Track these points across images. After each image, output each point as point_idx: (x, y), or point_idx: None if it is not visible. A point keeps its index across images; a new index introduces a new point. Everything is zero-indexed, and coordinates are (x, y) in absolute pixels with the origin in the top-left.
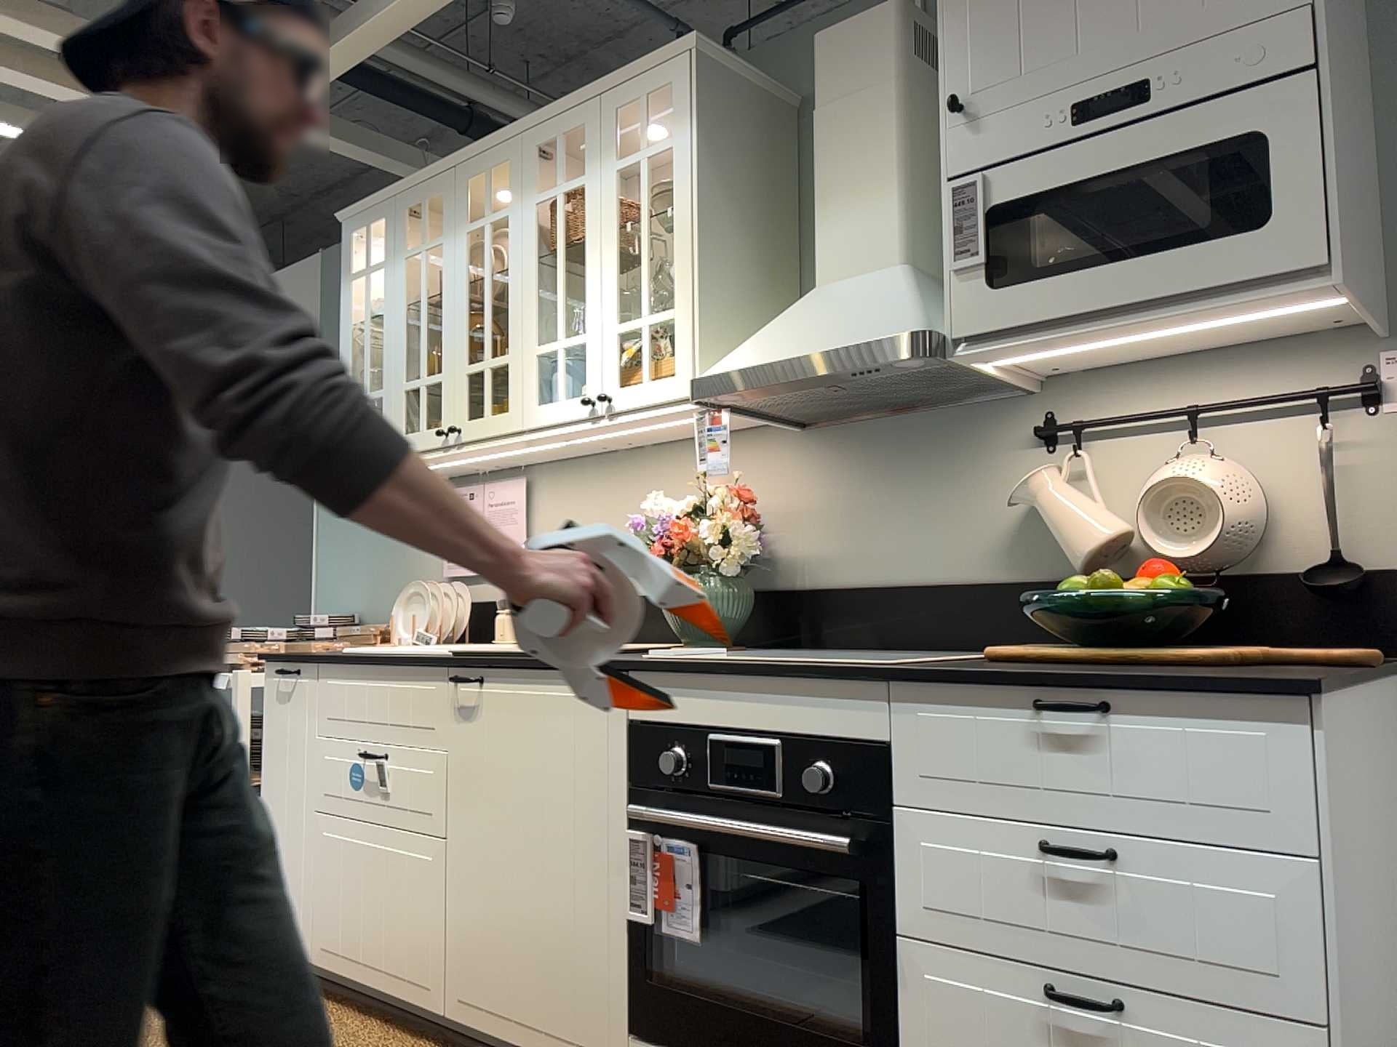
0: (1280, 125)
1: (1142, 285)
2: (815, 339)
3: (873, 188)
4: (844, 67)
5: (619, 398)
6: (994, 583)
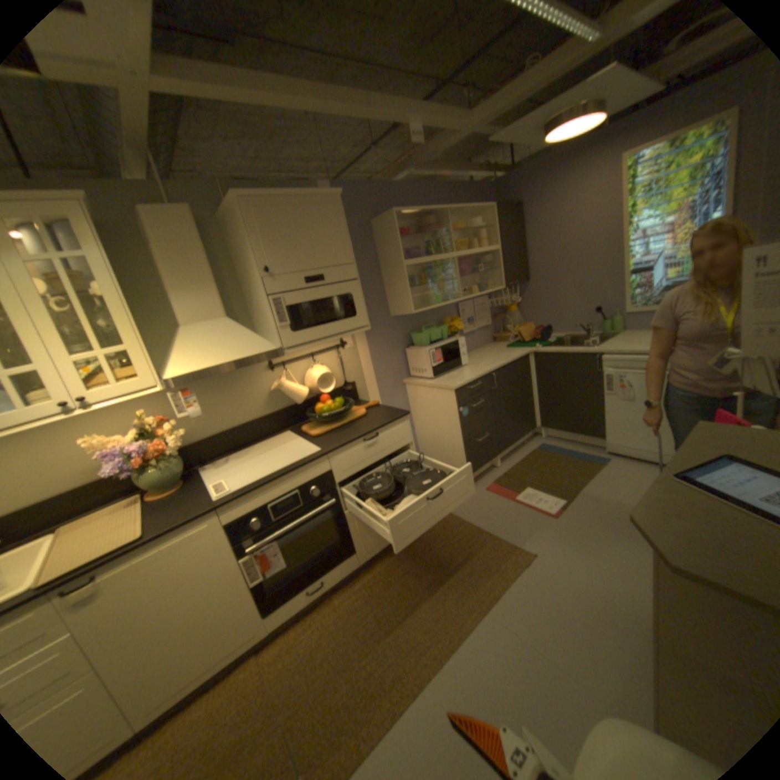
0: (355, 293)
1: (334, 331)
2: (227, 354)
3: (204, 286)
4: (167, 228)
5: (95, 397)
6: (267, 416)
